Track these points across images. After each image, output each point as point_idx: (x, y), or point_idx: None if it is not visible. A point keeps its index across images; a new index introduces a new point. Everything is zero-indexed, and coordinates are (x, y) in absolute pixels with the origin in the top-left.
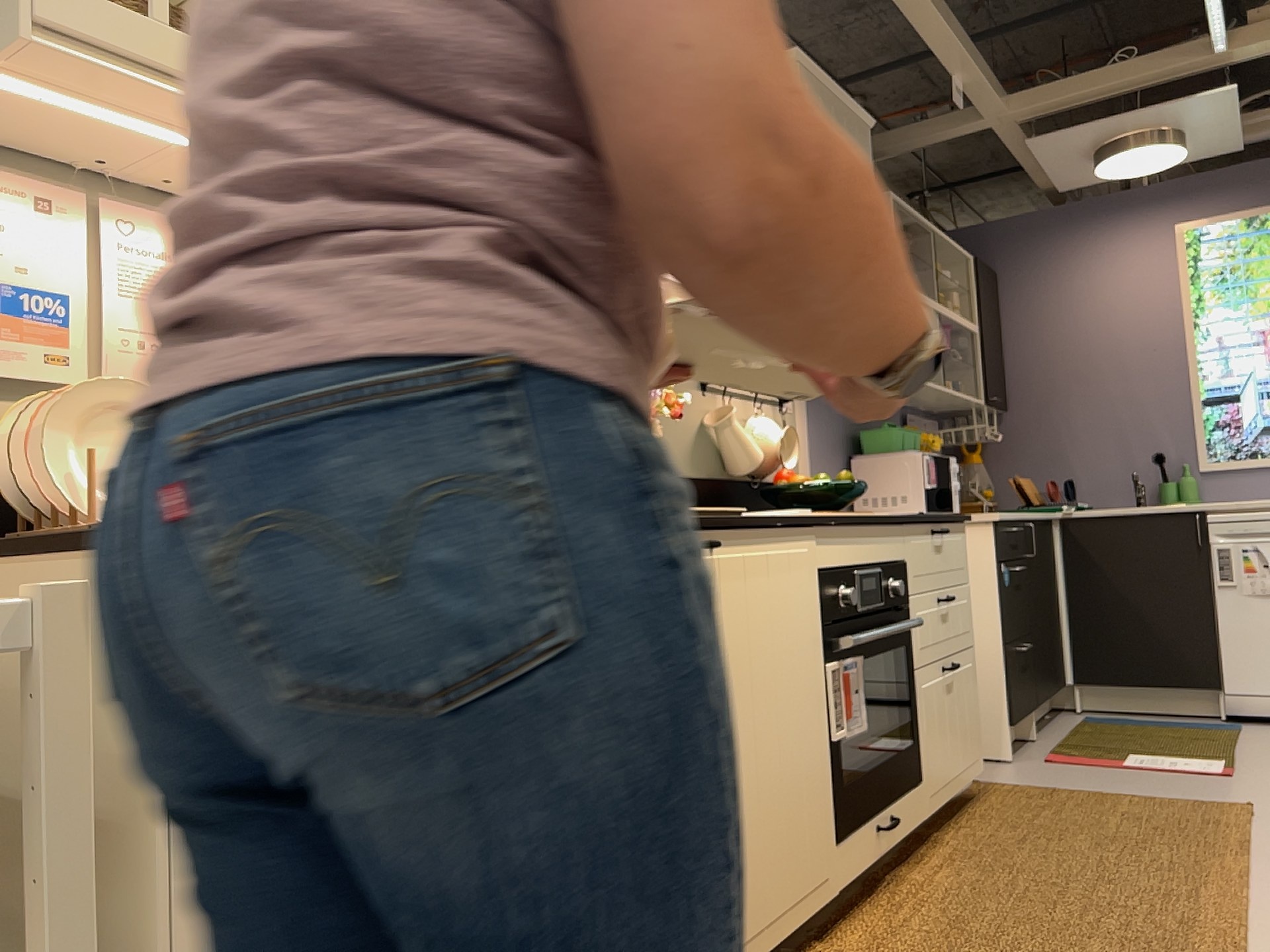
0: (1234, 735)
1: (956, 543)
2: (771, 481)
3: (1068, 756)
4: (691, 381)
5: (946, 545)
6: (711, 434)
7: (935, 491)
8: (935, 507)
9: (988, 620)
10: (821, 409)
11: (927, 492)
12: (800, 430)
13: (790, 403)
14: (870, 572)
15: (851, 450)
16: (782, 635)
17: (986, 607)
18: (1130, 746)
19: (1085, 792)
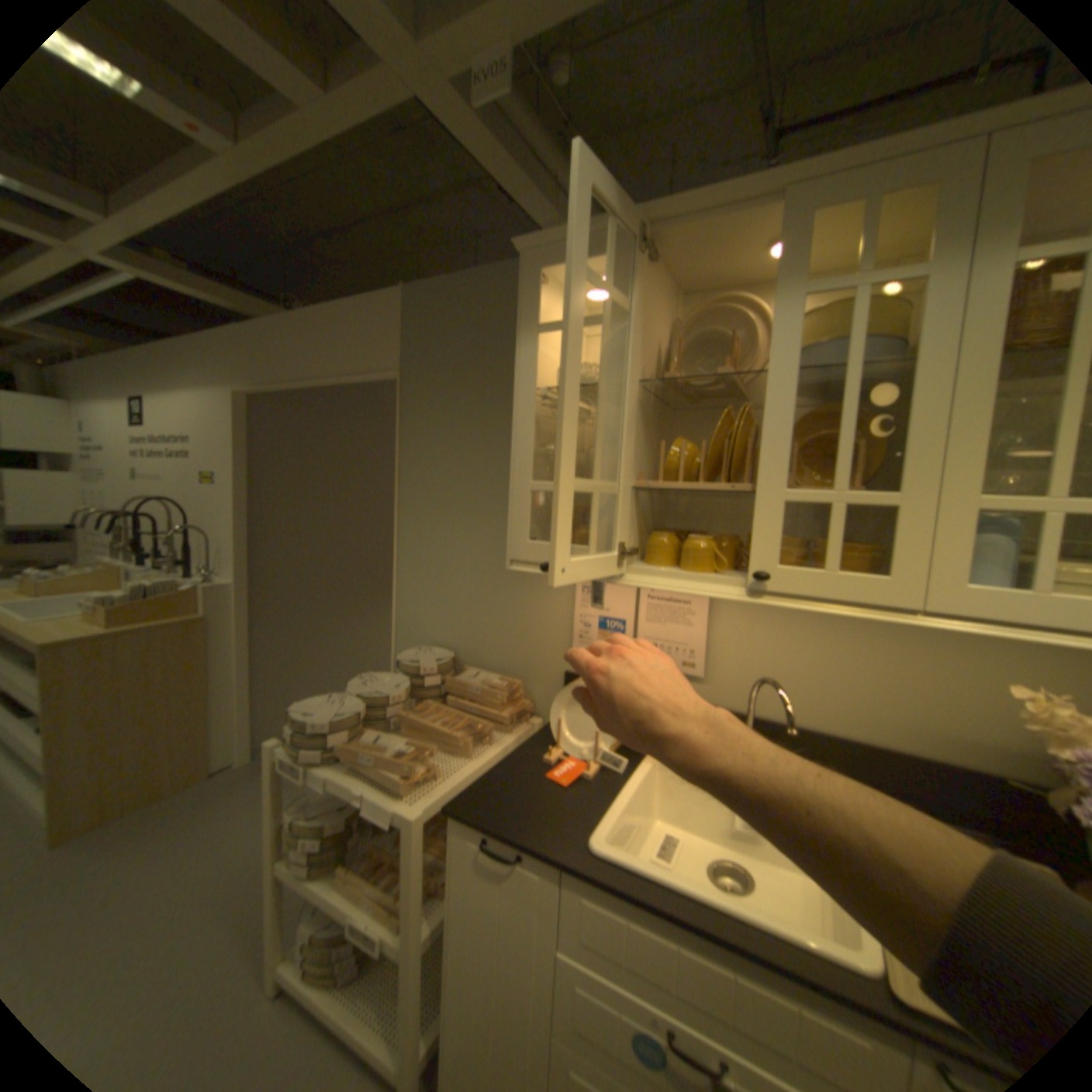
0: None
1: None
2: None
3: None
4: None
5: None
6: None
7: None
8: None
9: None
10: None
11: None
12: None
13: None
14: None
15: None
16: None
17: None
18: None
19: None
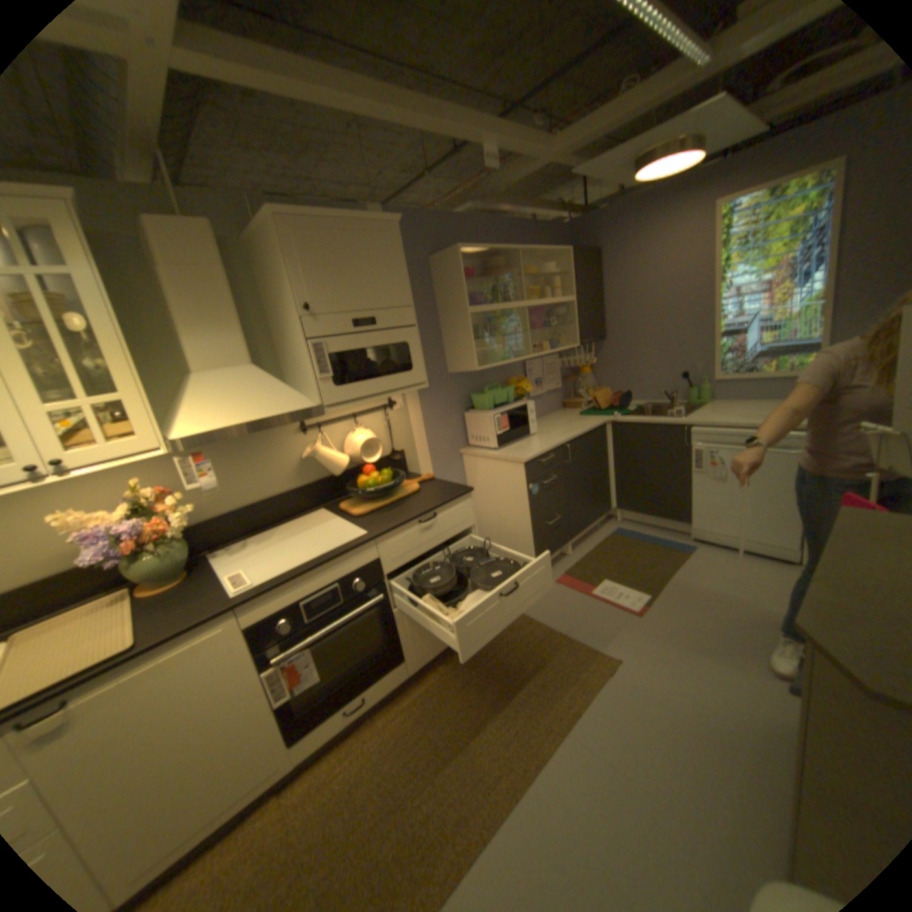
0: (680, 563)
1: (453, 513)
2: (353, 476)
3: (569, 580)
4: (286, 433)
5: (437, 521)
6: (313, 456)
7: (504, 434)
8: (507, 440)
9: (523, 513)
10: (431, 394)
11: (498, 436)
12: (408, 416)
13: (397, 403)
14: (316, 597)
15: (464, 406)
16: (188, 695)
17: (522, 506)
18: (612, 571)
19: (541, 630)
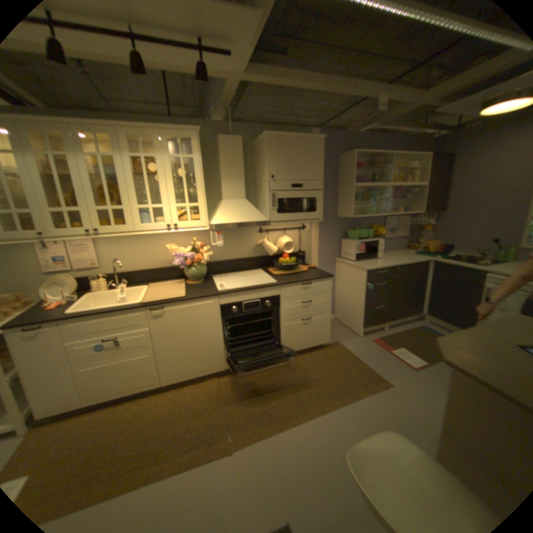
0: None
1: (320, 285)
2: (278, 258)
3: (381, 342)
4: (253, 232)
5: (312, 287)
6: (262, 245)
7: (361, 254)
8: (363, 258)
9: (362, 298)
10: (326, 226)
11: (357, 254)
12: (311, 235)
13: (307, 228)
14: (250, 302)
15: (343, 236)
16: (198, 322)
17: (362, 294)
18: (410, 345)
19: (355, 359)
